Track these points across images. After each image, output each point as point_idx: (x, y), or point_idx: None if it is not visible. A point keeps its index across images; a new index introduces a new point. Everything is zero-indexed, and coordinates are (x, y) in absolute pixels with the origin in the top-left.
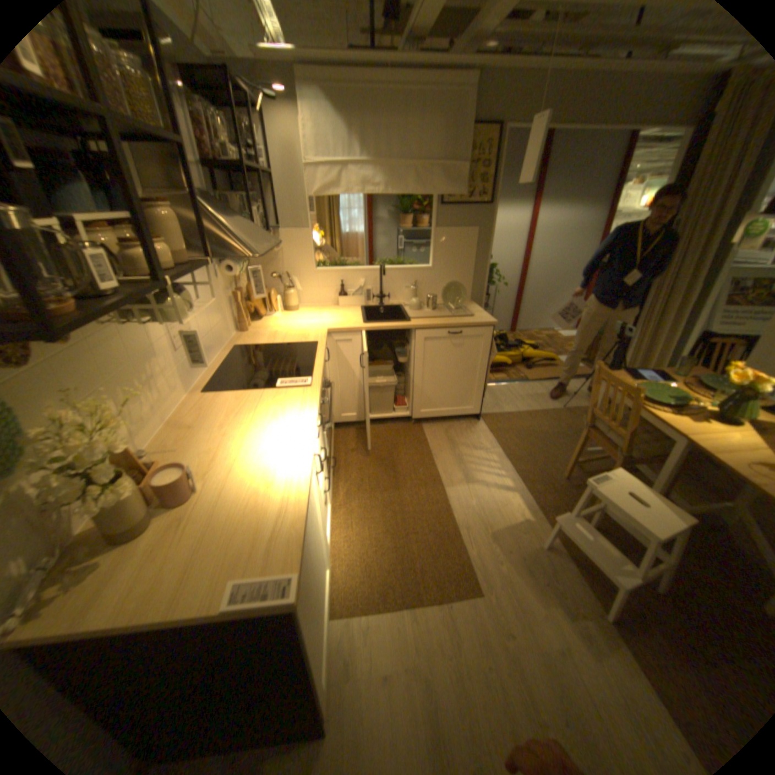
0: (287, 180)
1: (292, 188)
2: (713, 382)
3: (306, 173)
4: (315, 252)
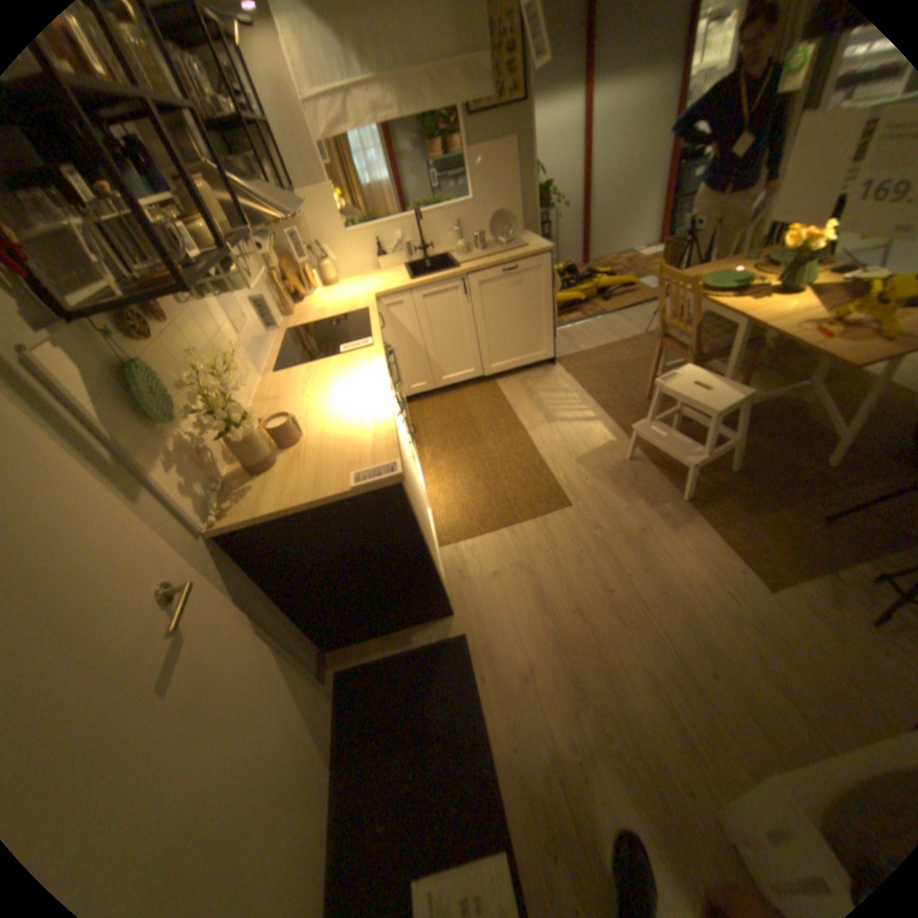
0: (288, 128)
1: (295, 137)
2: (784, 259)
3: (306, 113)
4: (339, 211)
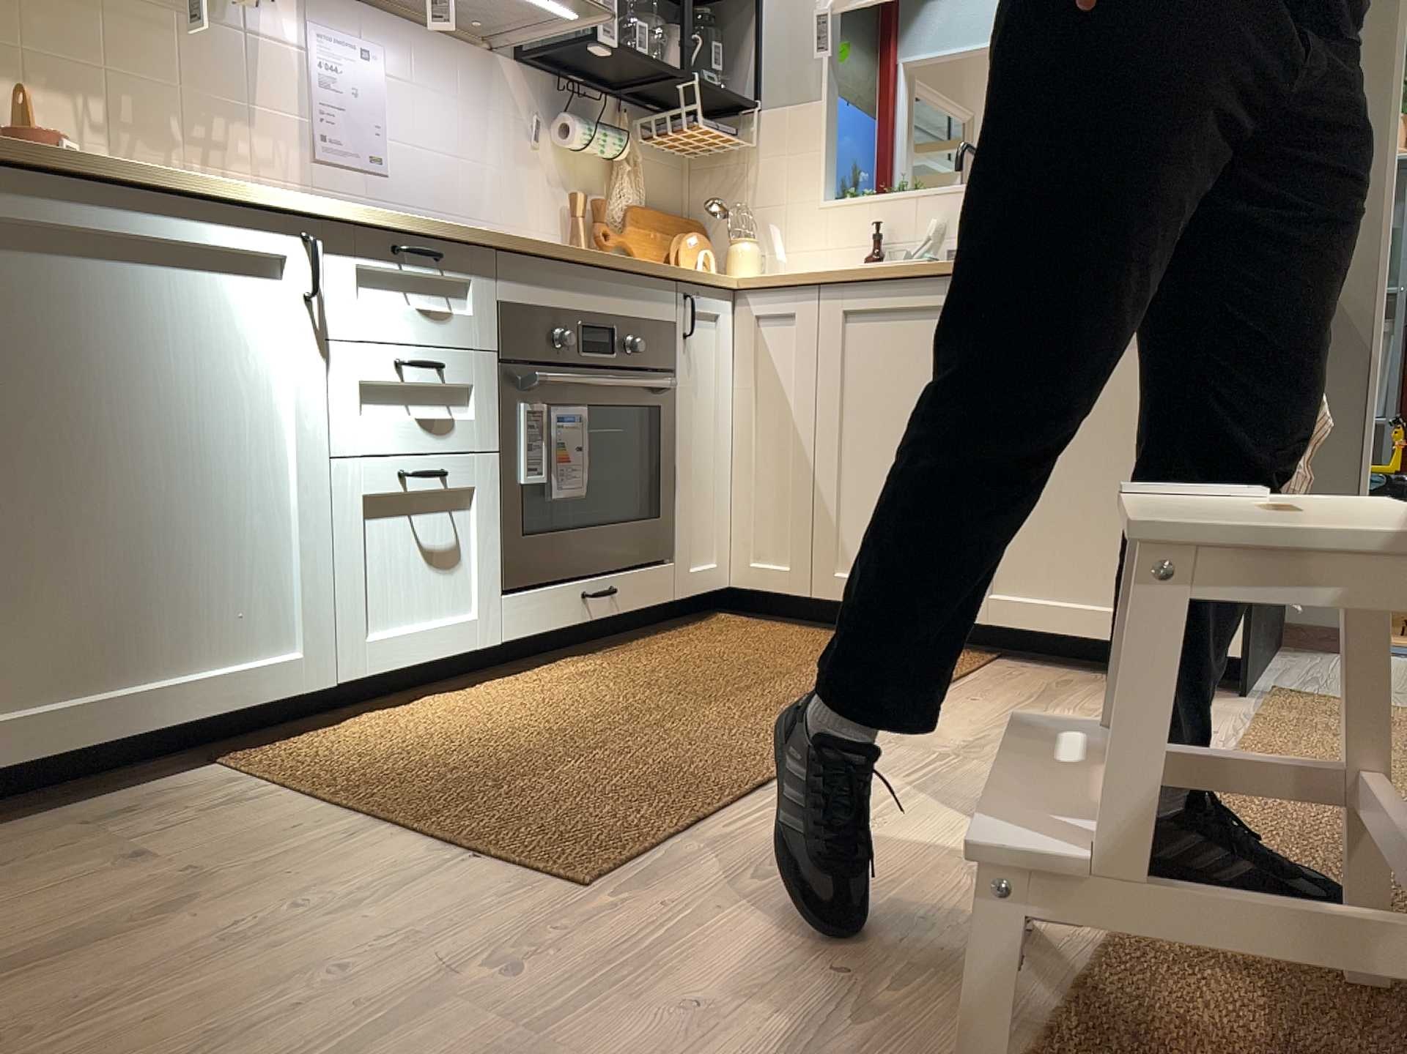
0: (791, 4)
1: (798, 19)
2: None
3: None
4: (835, 166)
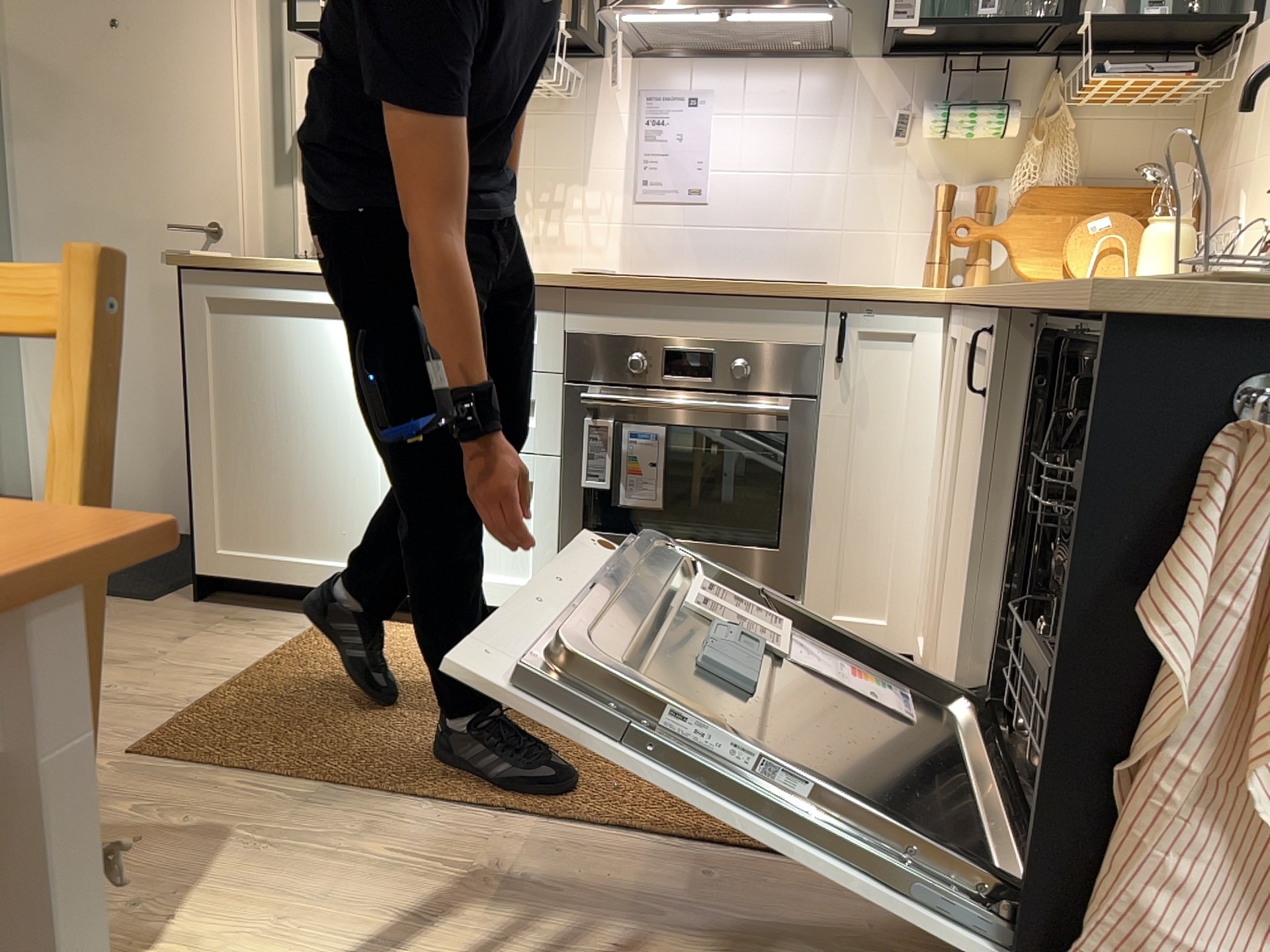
0: None
1: None
2: None
3: None
4: None
